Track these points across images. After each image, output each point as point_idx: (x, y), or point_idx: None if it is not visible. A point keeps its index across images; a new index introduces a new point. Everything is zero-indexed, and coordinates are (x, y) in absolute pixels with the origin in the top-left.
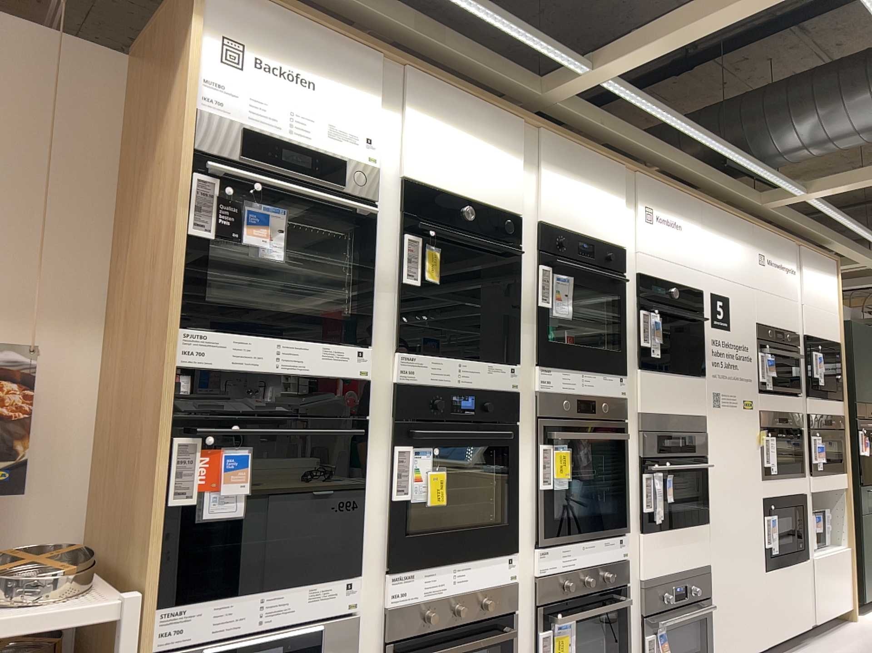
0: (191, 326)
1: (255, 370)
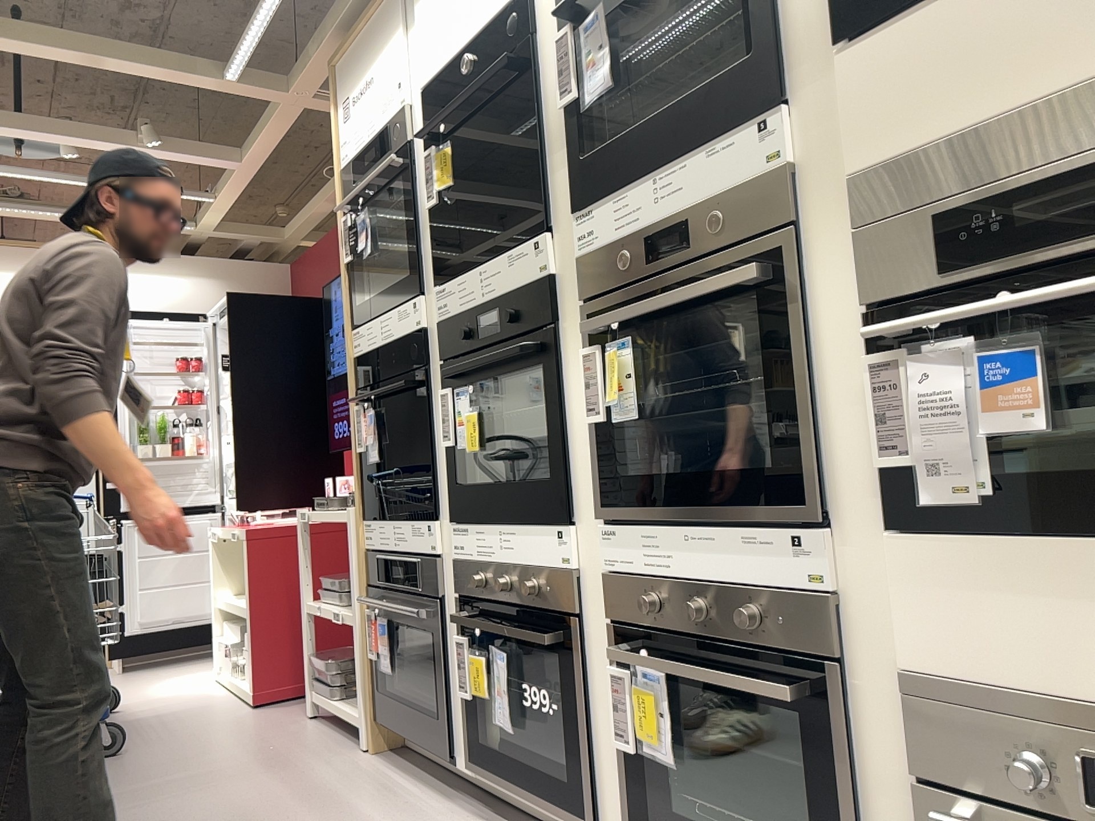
0: (357, 328)
1: (377, 349)
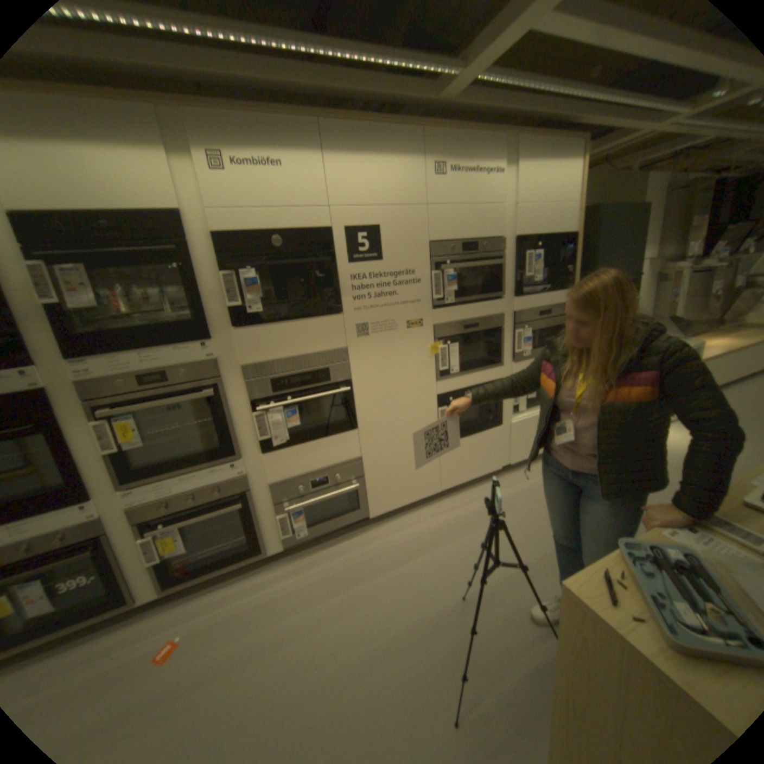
0: None
1: None
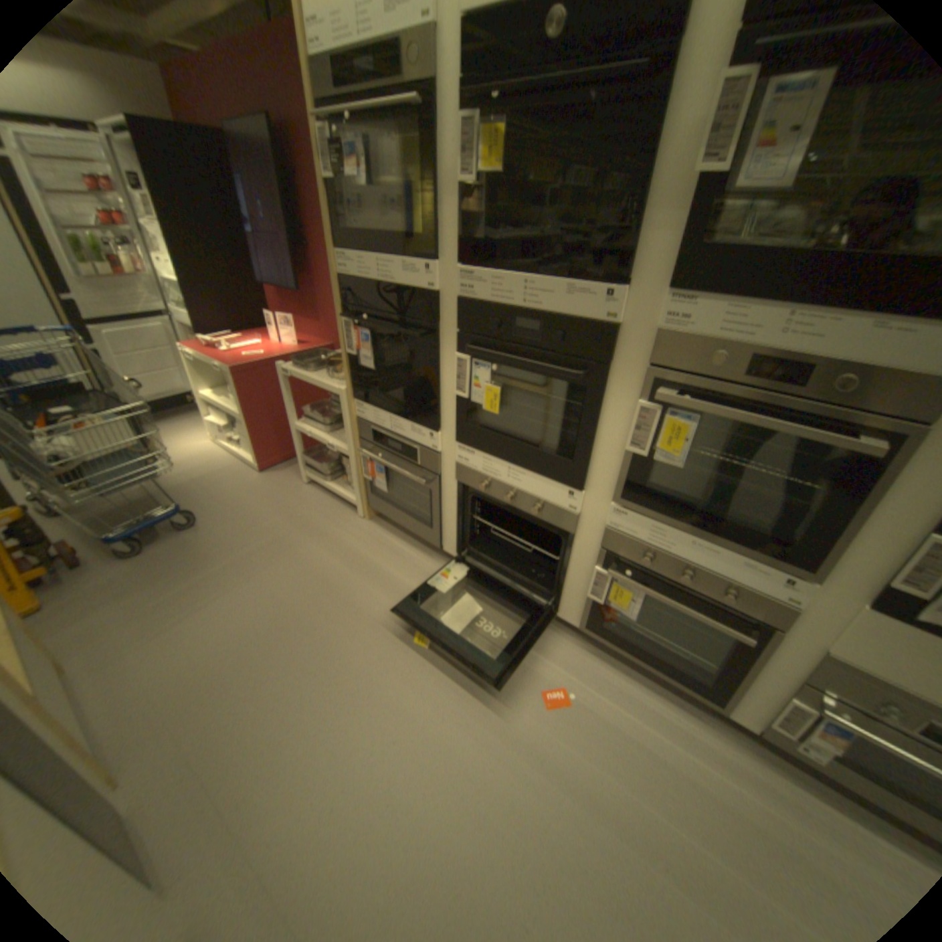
0: (338, 249)
1: (369, 281)
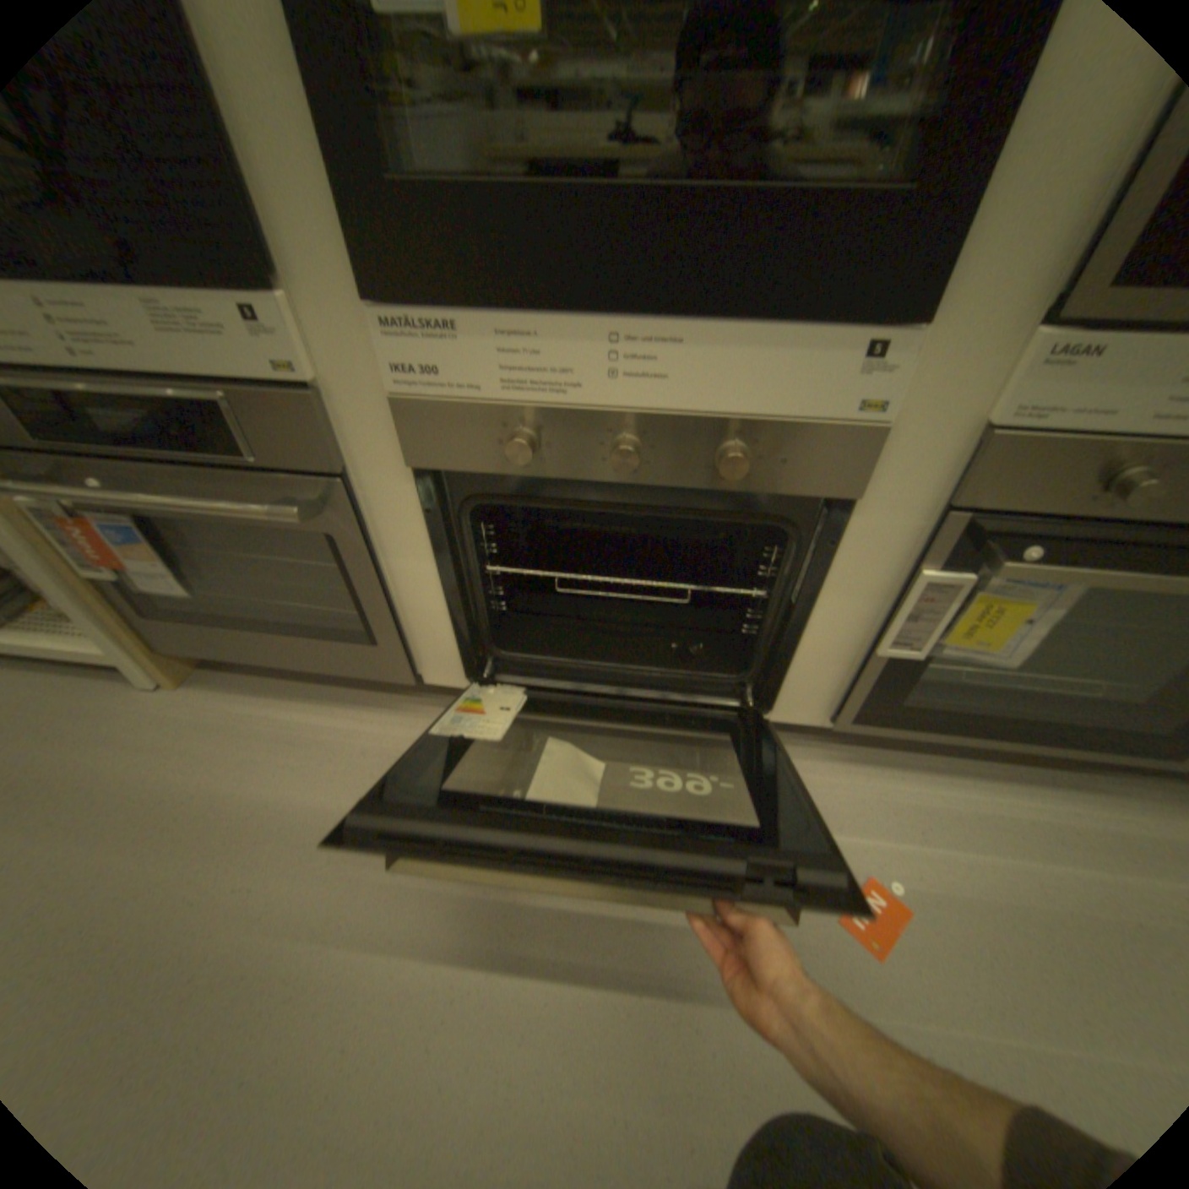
0: None
1: None
